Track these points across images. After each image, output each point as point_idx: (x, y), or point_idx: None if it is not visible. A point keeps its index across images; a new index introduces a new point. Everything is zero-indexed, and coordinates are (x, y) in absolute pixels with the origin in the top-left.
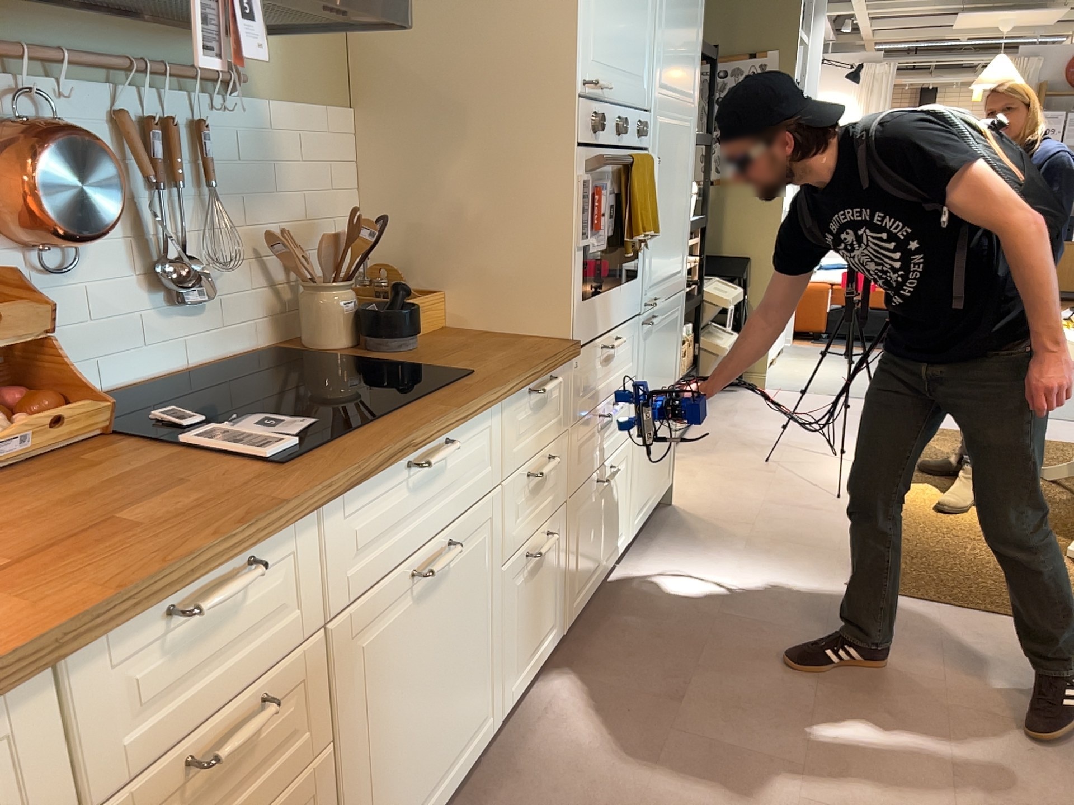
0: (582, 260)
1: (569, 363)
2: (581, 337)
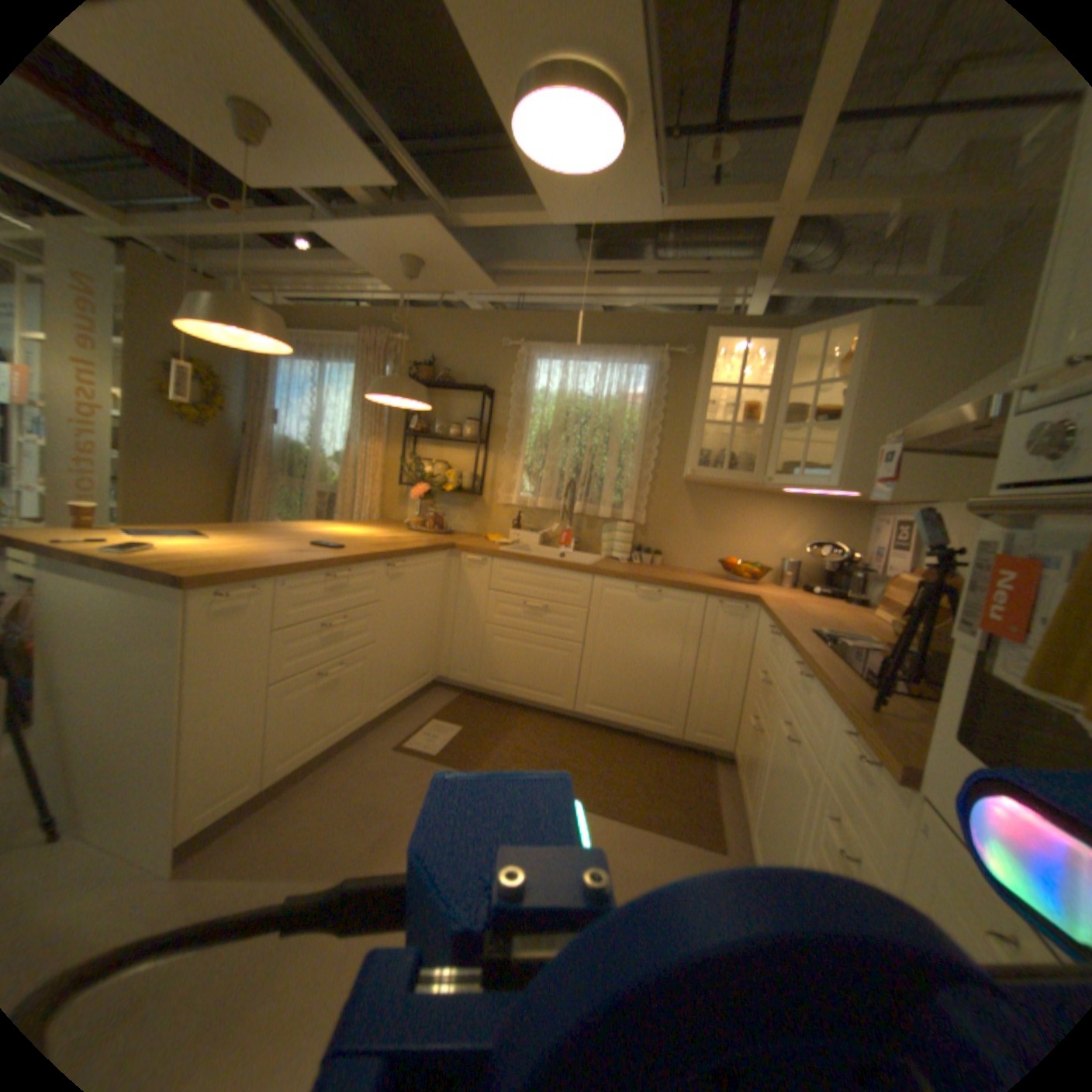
0: (969, 670)
1: (915, 807)
2: (936, 797)
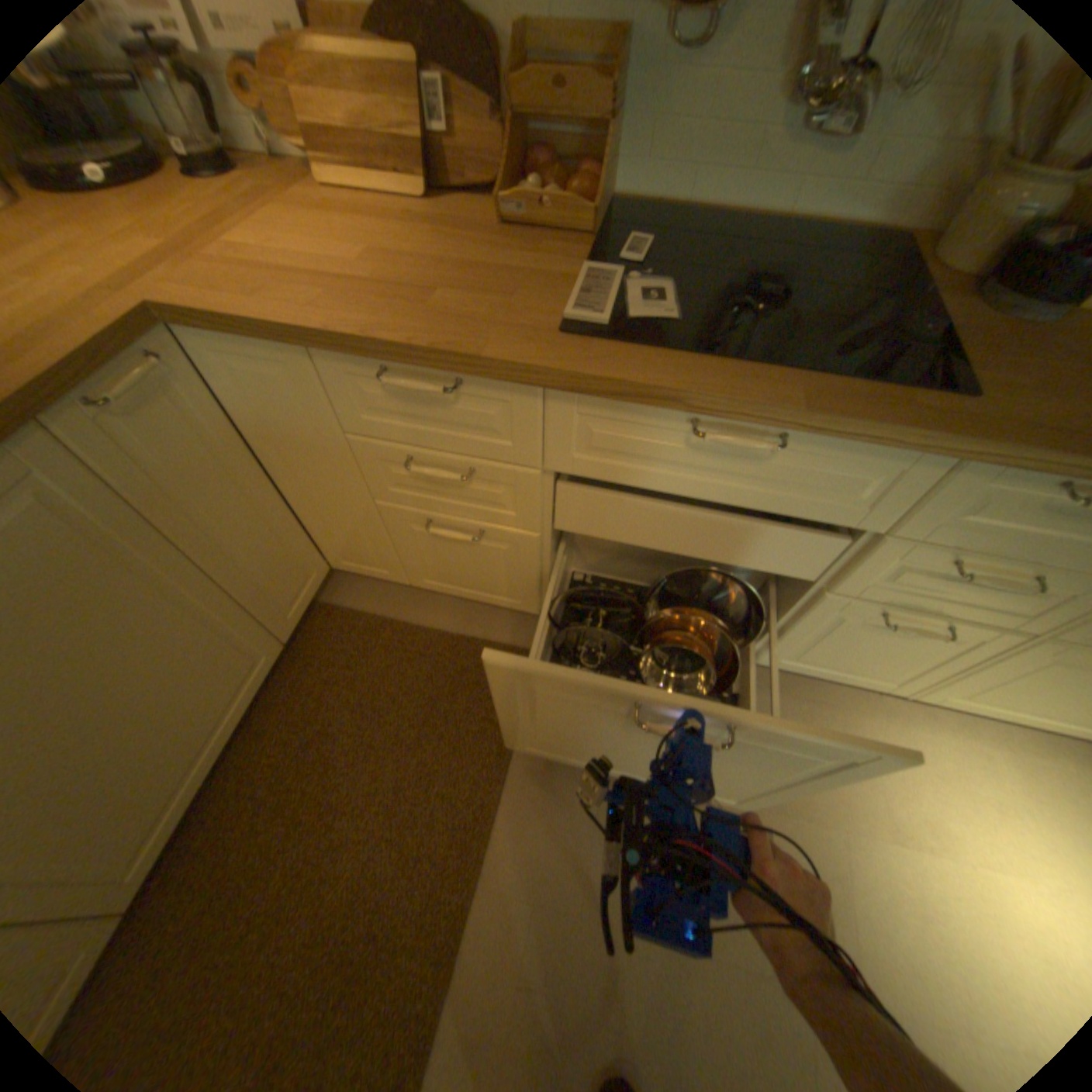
0: None
1: None
2: None
